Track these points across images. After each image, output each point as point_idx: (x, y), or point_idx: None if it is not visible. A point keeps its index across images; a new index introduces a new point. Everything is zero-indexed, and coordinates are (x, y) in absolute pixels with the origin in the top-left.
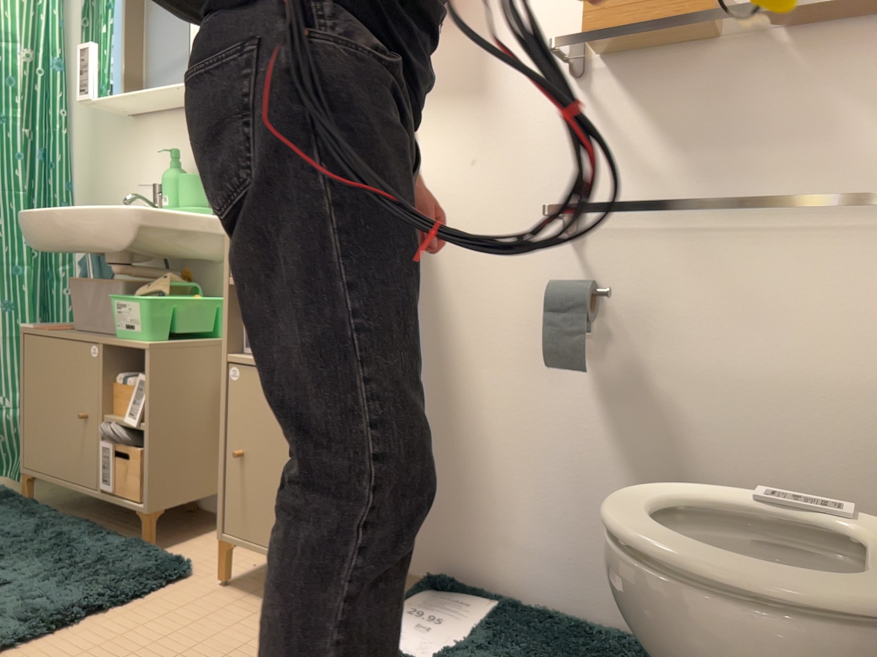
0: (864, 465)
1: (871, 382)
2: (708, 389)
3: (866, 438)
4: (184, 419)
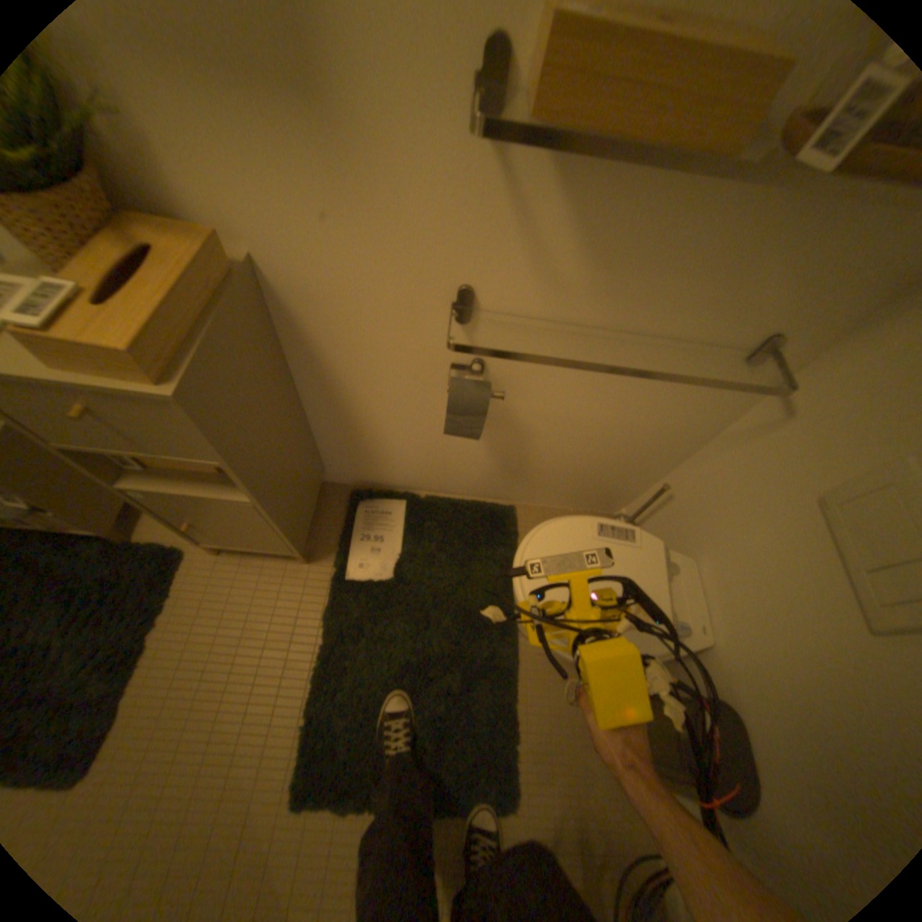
0: (631, 456)
1: (659, 429)
2: (557, 425)
3: (640, 447)
4: (70, 478)
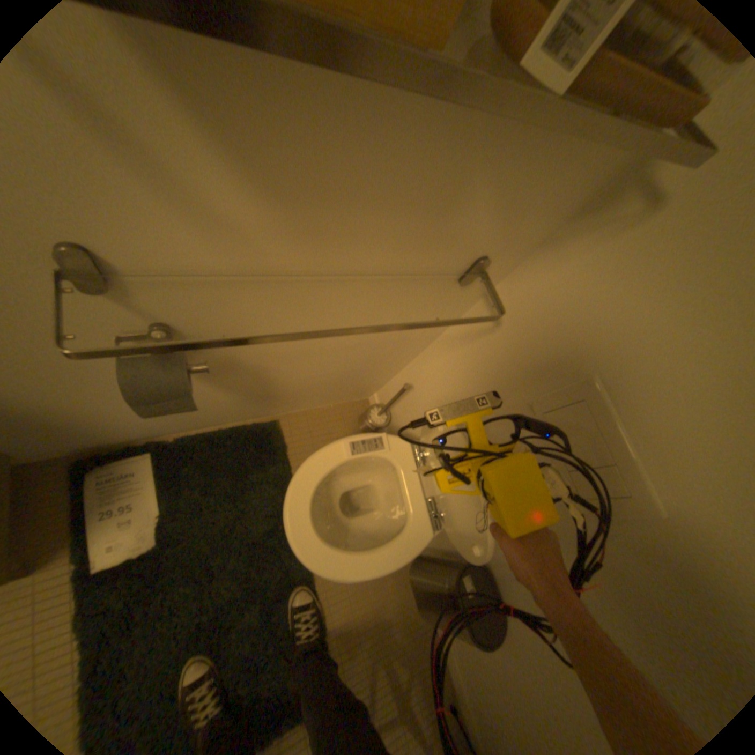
0: (372, 363)
1: (392, 341)
2: (293, 358)
3: (378, 356)
4: None
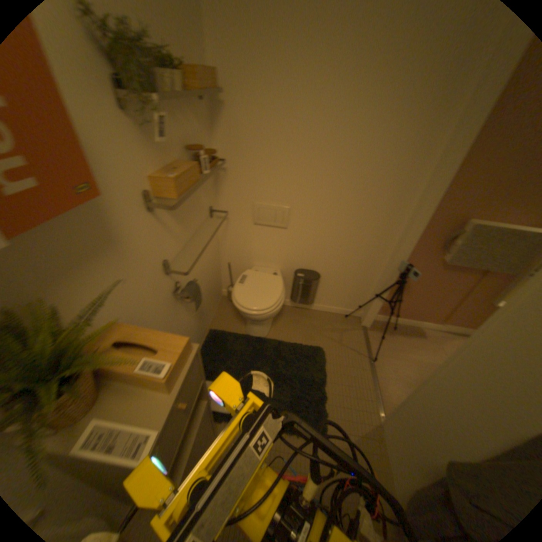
0: (214, 269)
1: (212, 253)
2: (199, 281)
3: (213, 264)
4: None
